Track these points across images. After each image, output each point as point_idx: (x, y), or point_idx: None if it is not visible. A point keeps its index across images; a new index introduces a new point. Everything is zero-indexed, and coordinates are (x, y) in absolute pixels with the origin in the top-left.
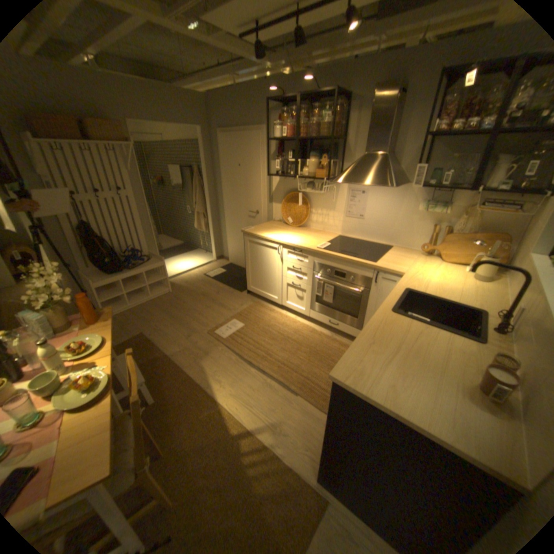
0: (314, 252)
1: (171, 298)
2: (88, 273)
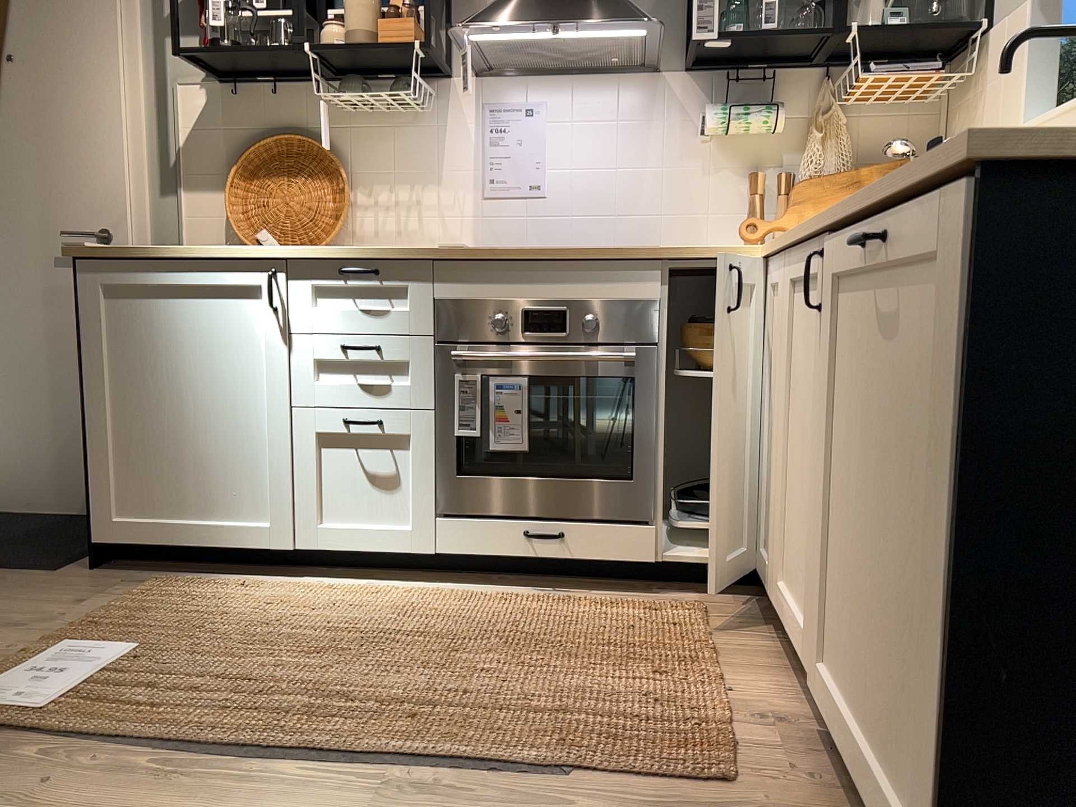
0: (436, 258)
1: None
2: None
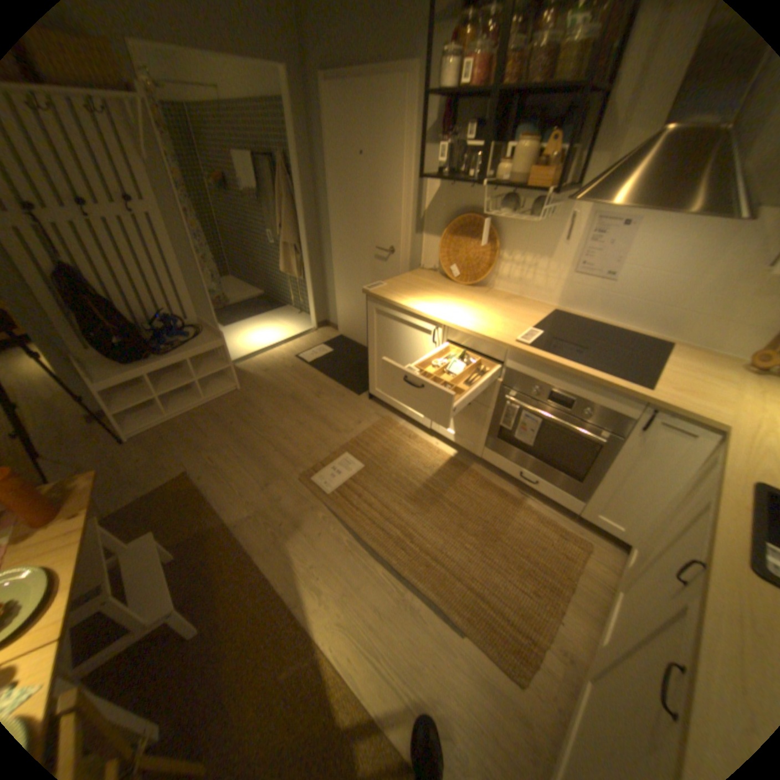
0: (512, 349)
1: (239, 402)
2: (89, 360)
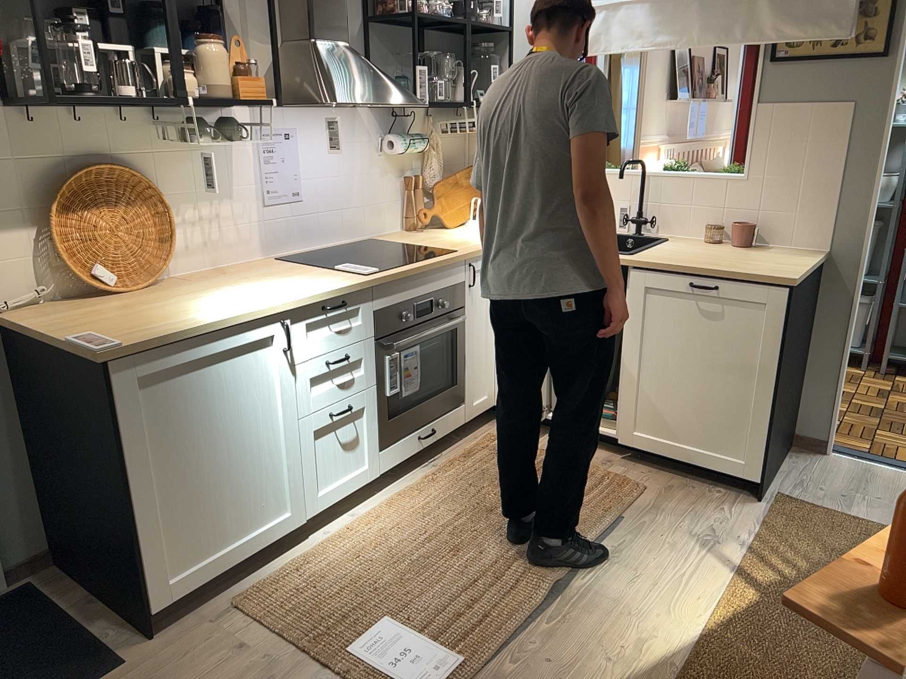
0: (376, 284)
1: None
2: None
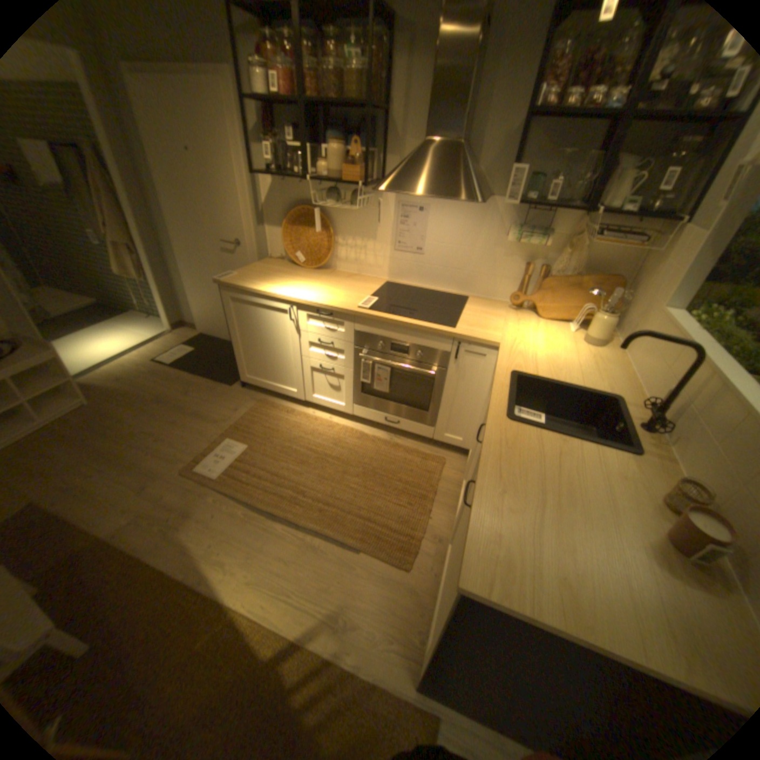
0: (356, 315)
1: (90, 417)
2: None
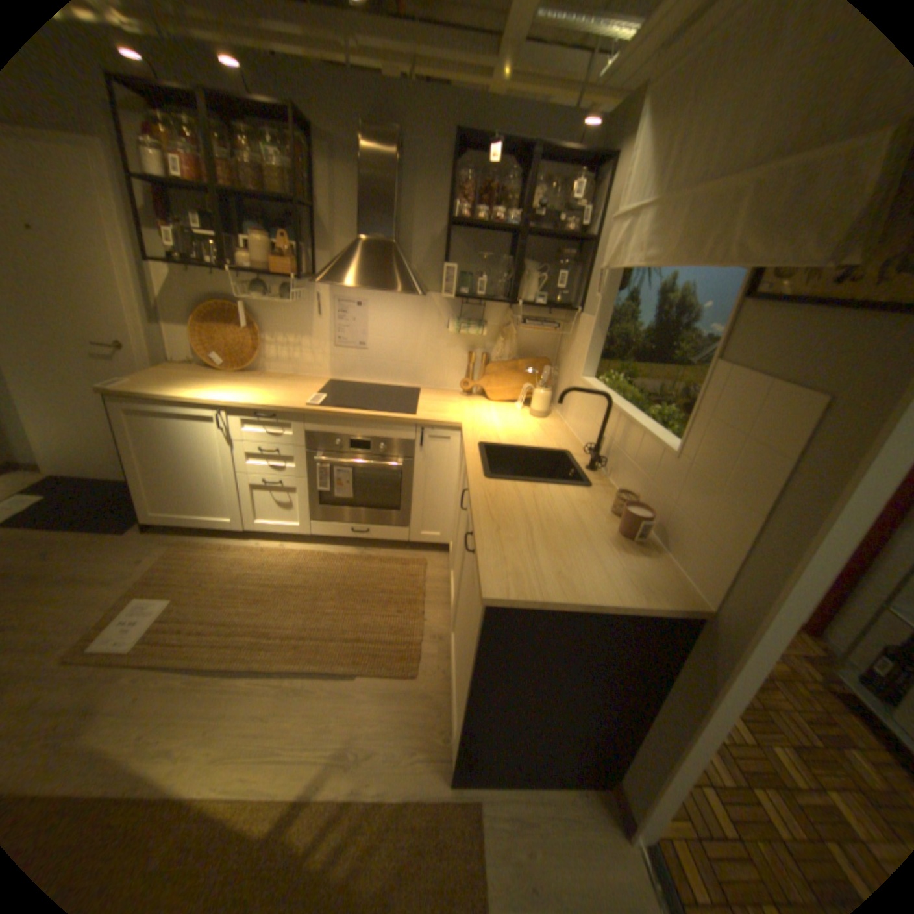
0: (305, 413)
1: None
2: None
